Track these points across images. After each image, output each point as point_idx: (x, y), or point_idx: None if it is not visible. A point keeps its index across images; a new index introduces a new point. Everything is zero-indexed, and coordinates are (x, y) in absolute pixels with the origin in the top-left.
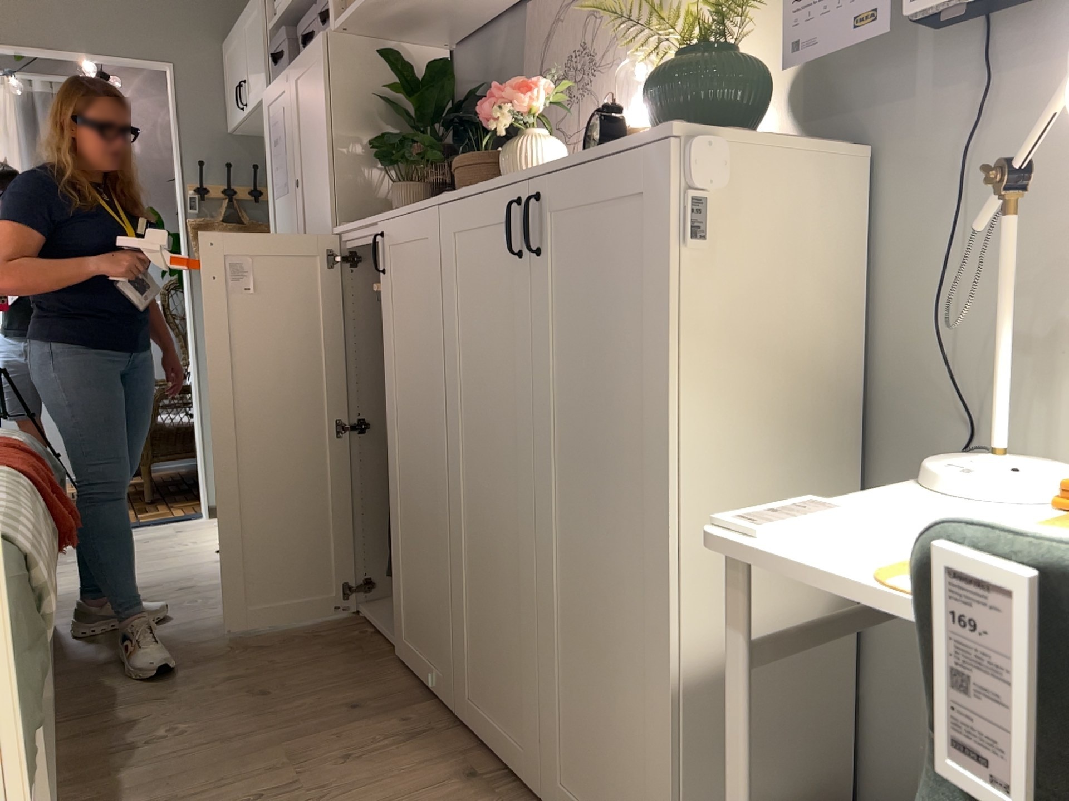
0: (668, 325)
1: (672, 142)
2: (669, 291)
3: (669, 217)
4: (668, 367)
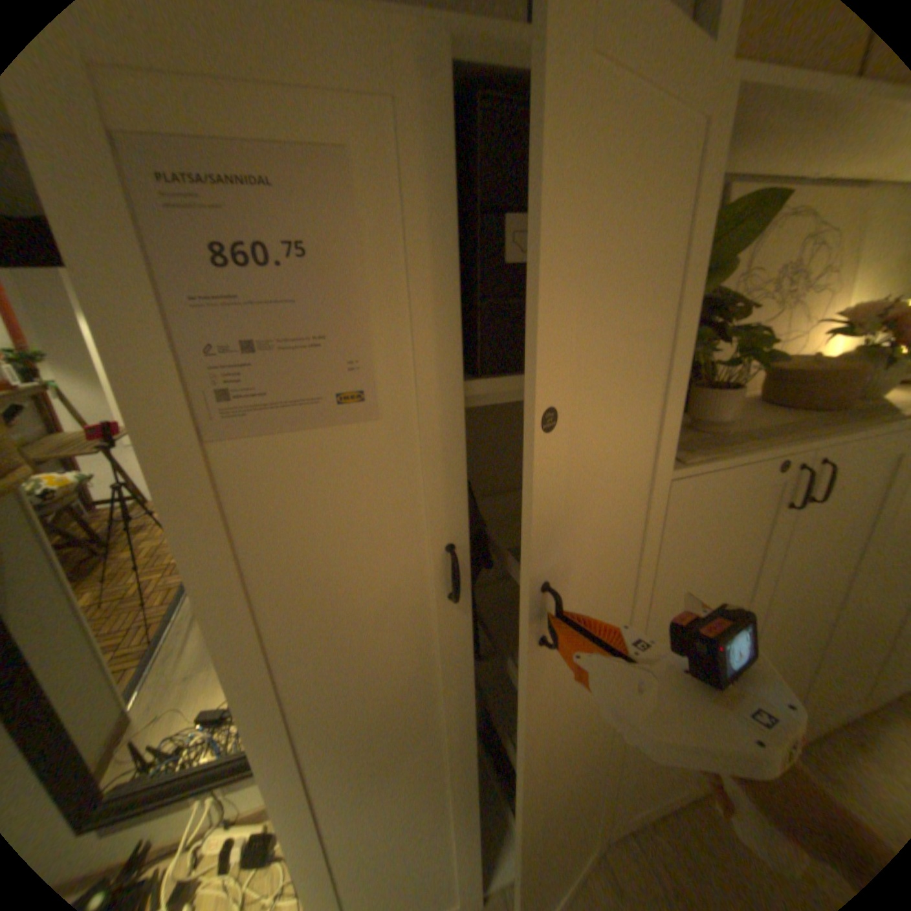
0: None
1: None
2: None
3: None
4: None
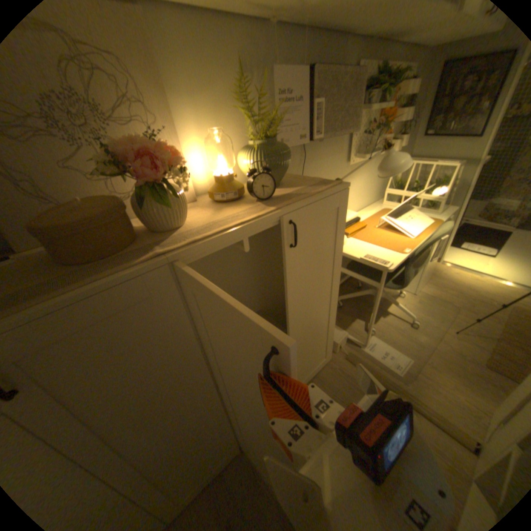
0: (342, 240)
1: (347, 188)
2: (343, 232)
3: (345, 211)
4: (341, 251)
